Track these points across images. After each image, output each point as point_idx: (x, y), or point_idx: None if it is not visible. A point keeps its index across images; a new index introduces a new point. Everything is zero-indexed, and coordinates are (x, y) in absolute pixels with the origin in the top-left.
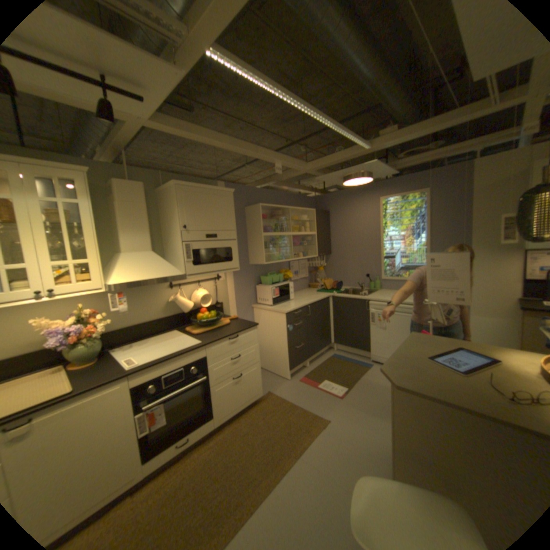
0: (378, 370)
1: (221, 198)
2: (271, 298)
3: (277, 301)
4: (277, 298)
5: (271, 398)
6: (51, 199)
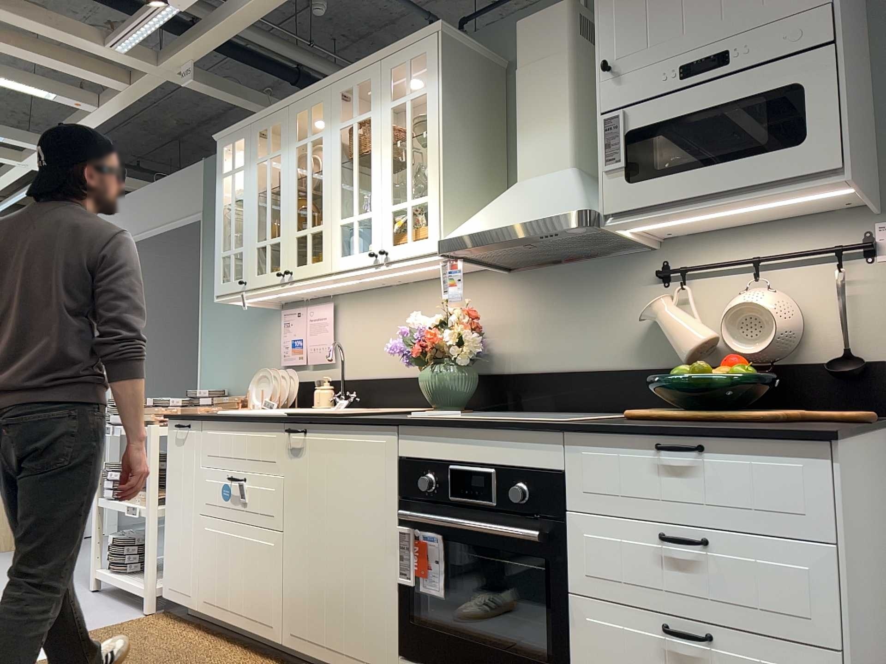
0: None
1: None
2: None
3: None
4: None
5: None
6: (398, 101)
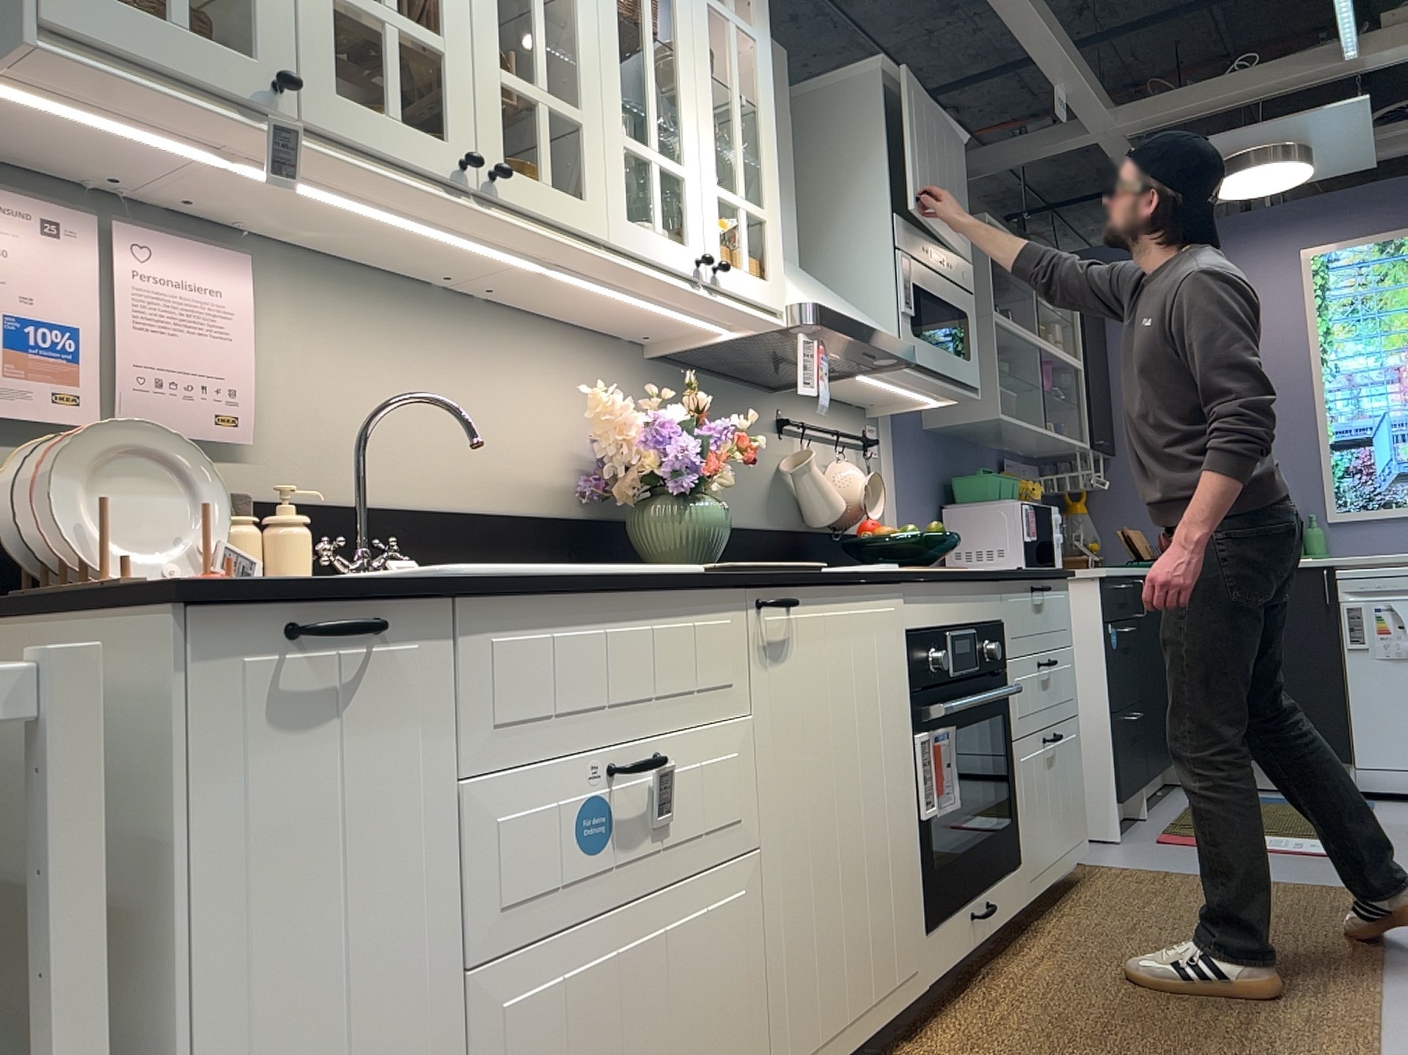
0: (1401, 807)
1: (949, 150)
2: (1017, 545)
3: (1034, 559)
4: (1034, 544)
5: (1108, 870)
6: (721, 7)
